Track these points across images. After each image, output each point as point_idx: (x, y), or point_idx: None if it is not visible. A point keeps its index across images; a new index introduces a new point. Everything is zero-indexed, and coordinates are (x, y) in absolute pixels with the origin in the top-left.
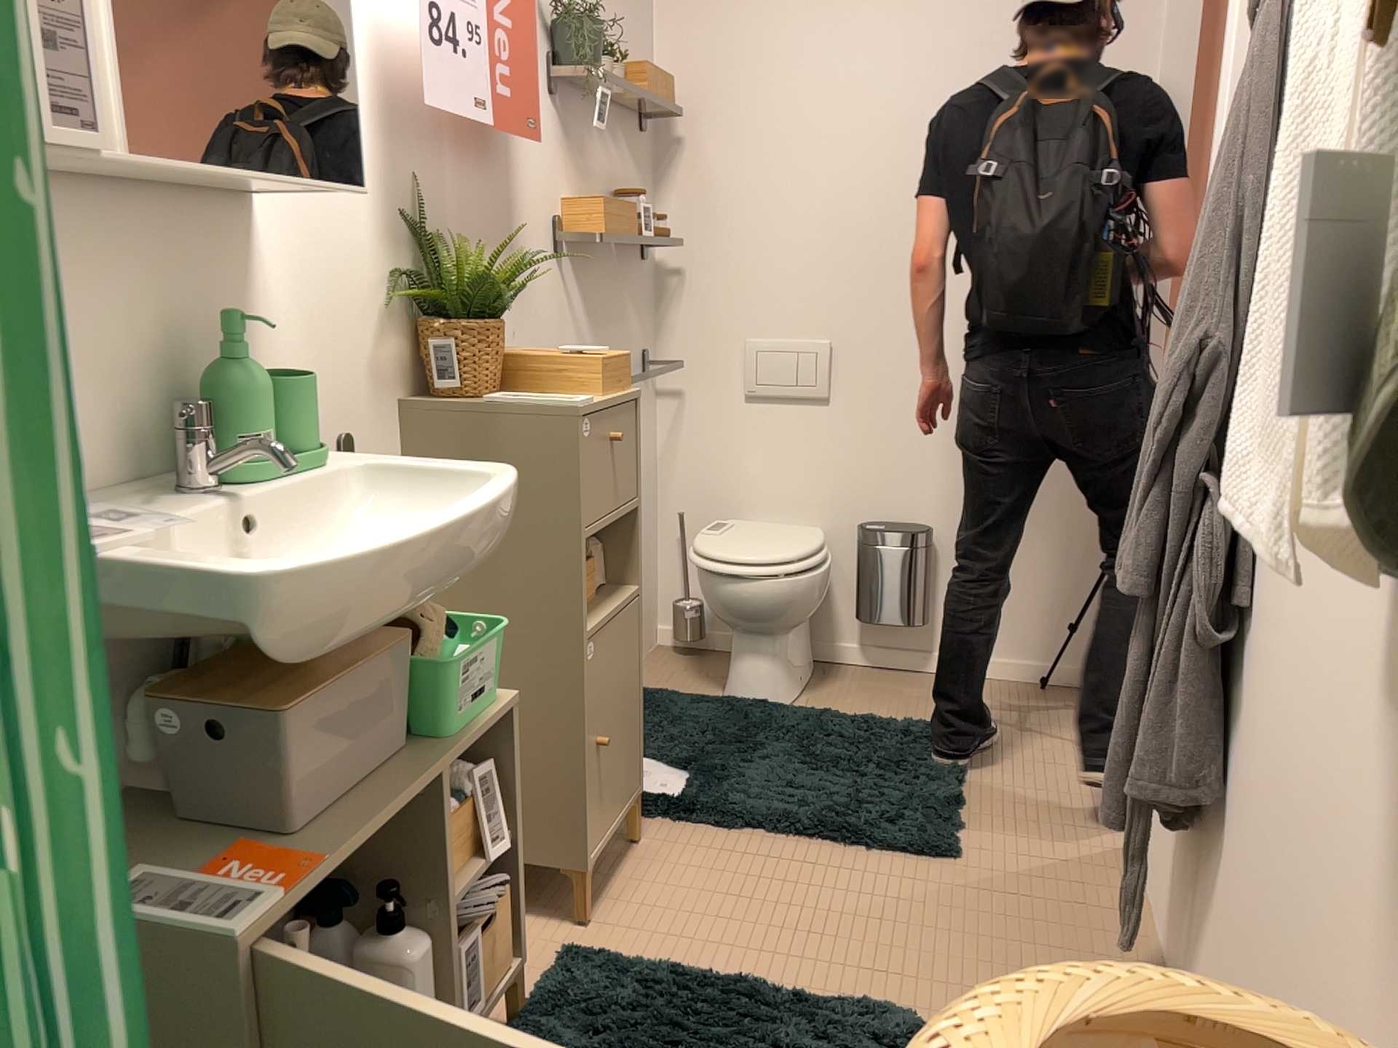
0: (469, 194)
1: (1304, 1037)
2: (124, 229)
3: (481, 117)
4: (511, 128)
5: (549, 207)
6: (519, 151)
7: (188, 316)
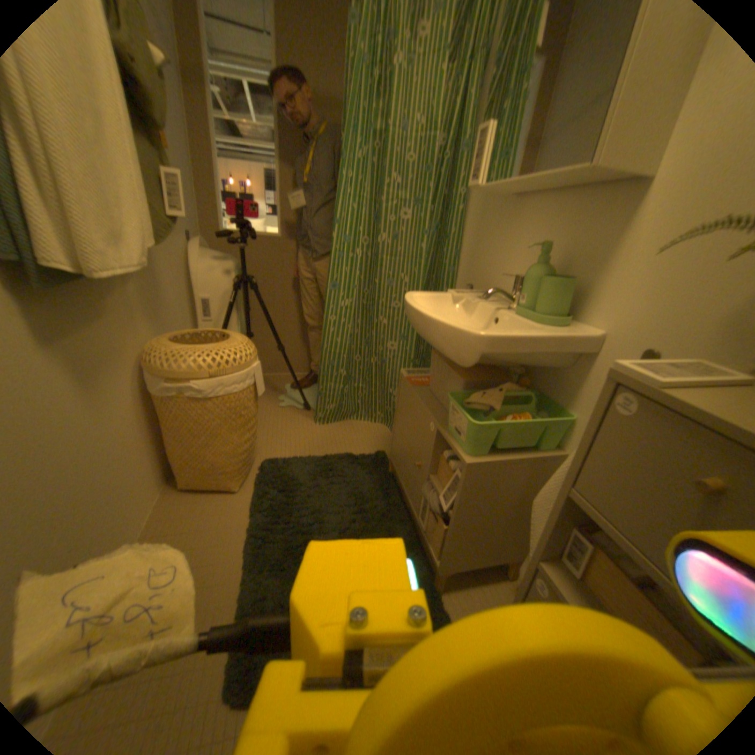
0: None
1: (172, 344)
2: (565, 209)
3: None
4: None
5: None
6: None
7: (575, 249)
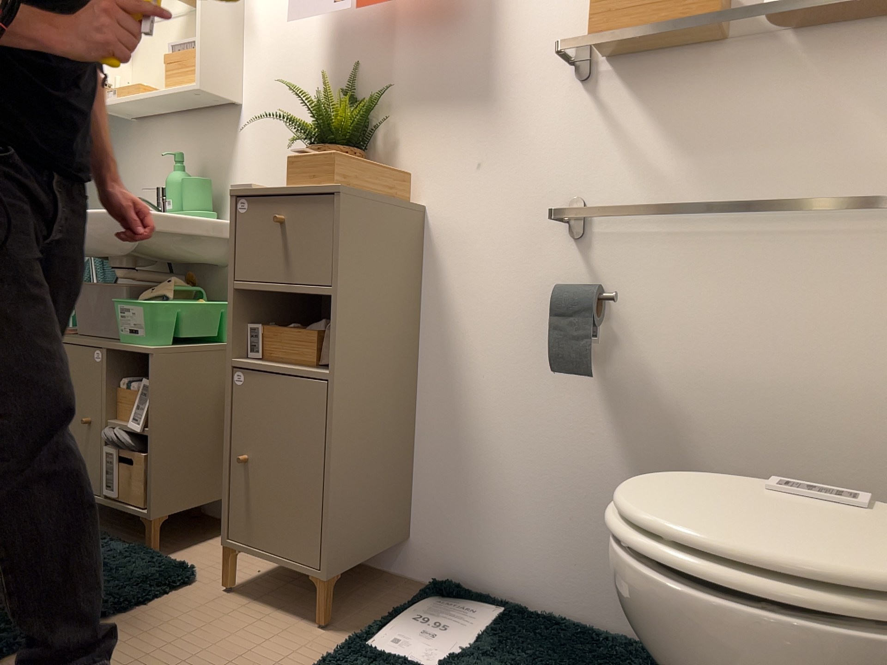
0: (418, 60)
1: None
2: (192, 131)
3: (337, 11)
4: (379, 2)
5: (564, 36)
6: (503, 1)
7: (209, 162)
